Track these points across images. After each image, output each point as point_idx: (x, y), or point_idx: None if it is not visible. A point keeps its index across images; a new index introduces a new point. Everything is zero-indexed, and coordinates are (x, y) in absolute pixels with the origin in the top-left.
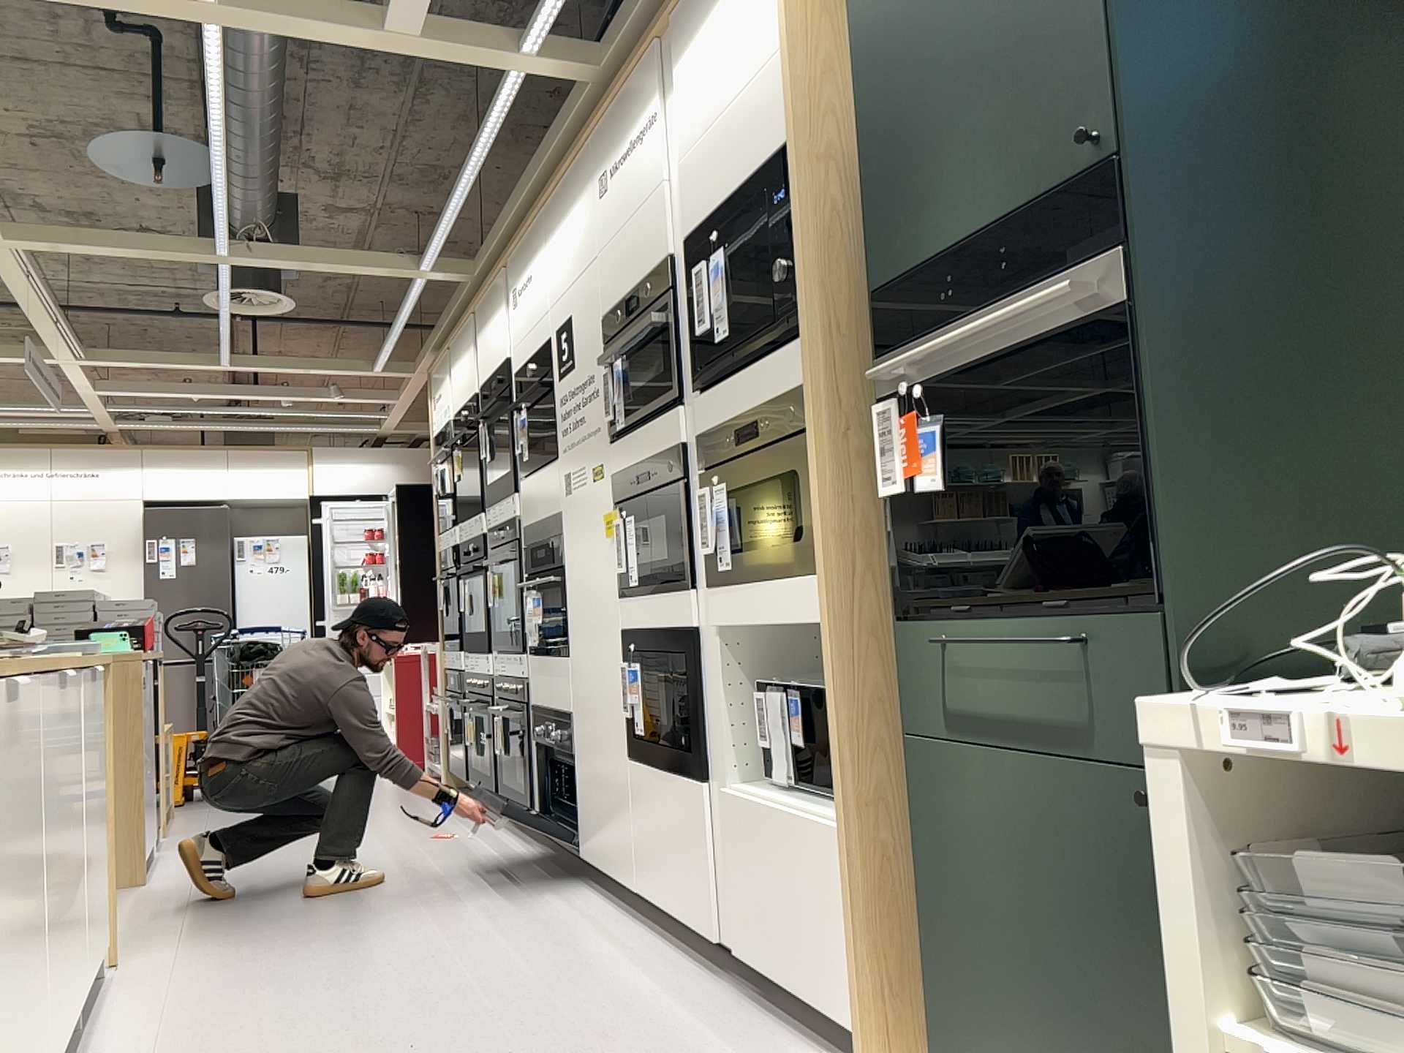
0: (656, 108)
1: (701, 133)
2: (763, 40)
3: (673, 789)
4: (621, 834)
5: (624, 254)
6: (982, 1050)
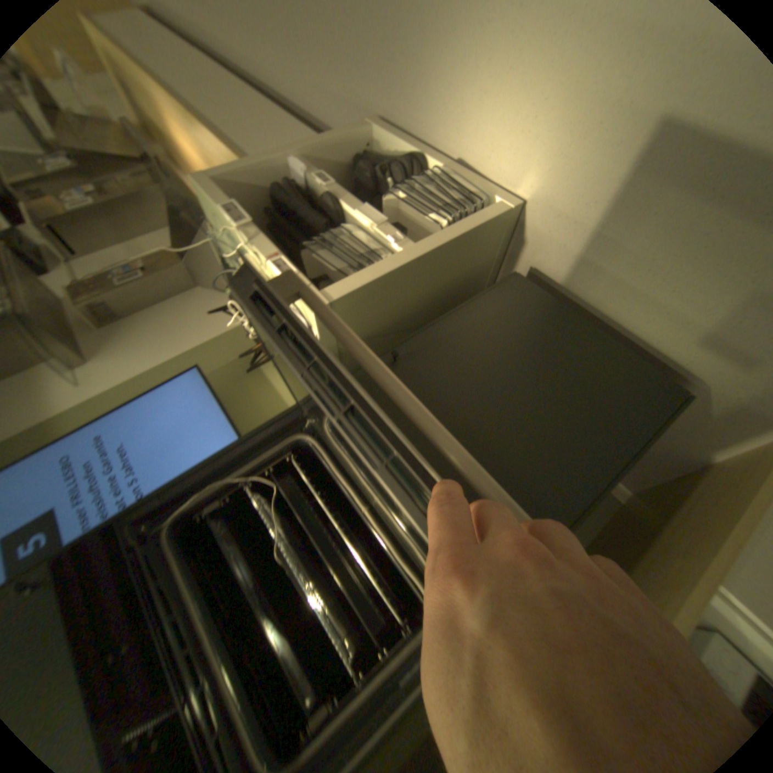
0: None
1: None
2: None
3: None
4: None
5: None
6: (637, 385)
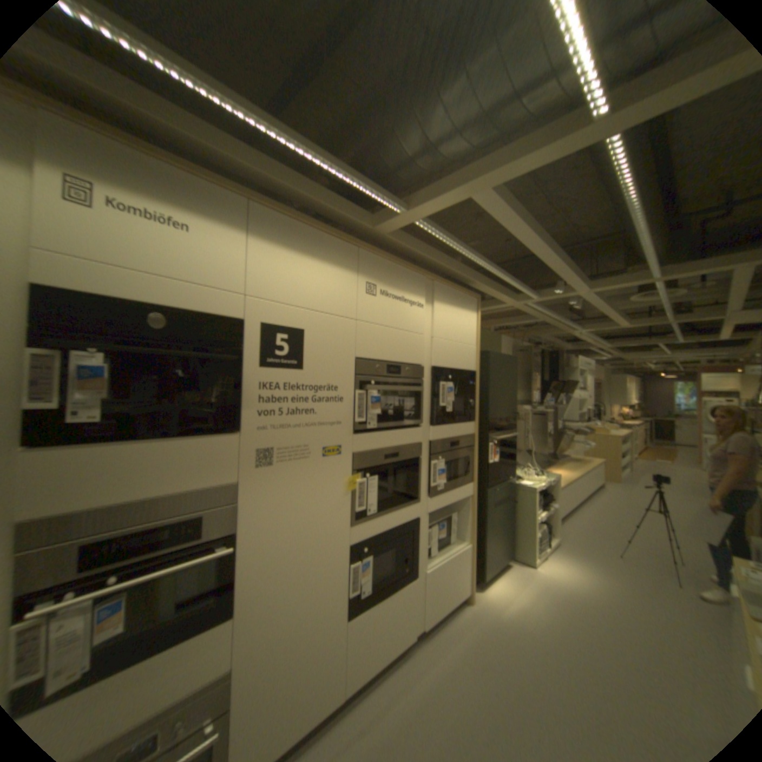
0: (422, 302)
1: (445, 337)
2: (470, 337)
3: (394, 600)
4: (329, 683)
5: (388, 341)
6: (492, 565)
